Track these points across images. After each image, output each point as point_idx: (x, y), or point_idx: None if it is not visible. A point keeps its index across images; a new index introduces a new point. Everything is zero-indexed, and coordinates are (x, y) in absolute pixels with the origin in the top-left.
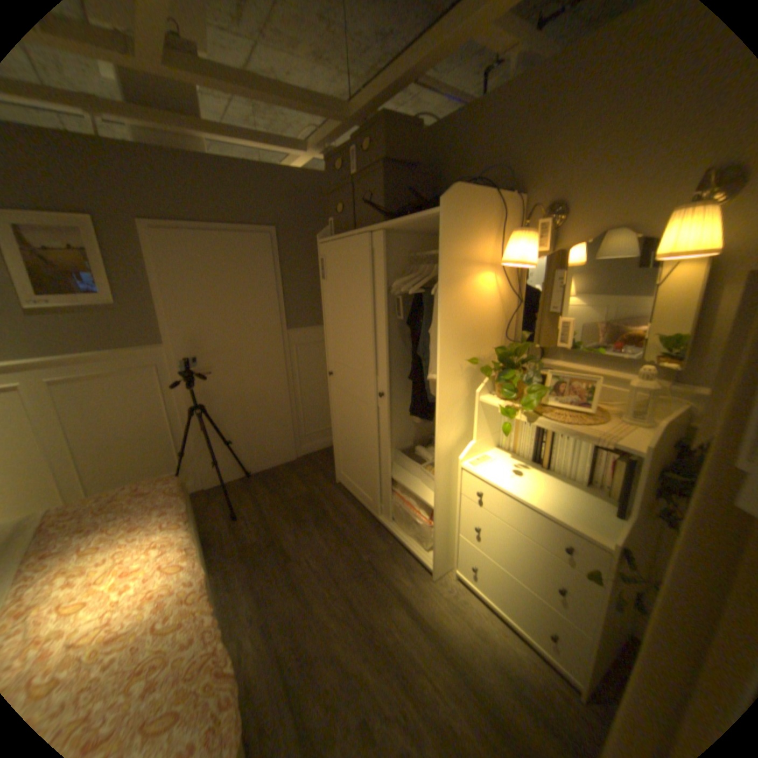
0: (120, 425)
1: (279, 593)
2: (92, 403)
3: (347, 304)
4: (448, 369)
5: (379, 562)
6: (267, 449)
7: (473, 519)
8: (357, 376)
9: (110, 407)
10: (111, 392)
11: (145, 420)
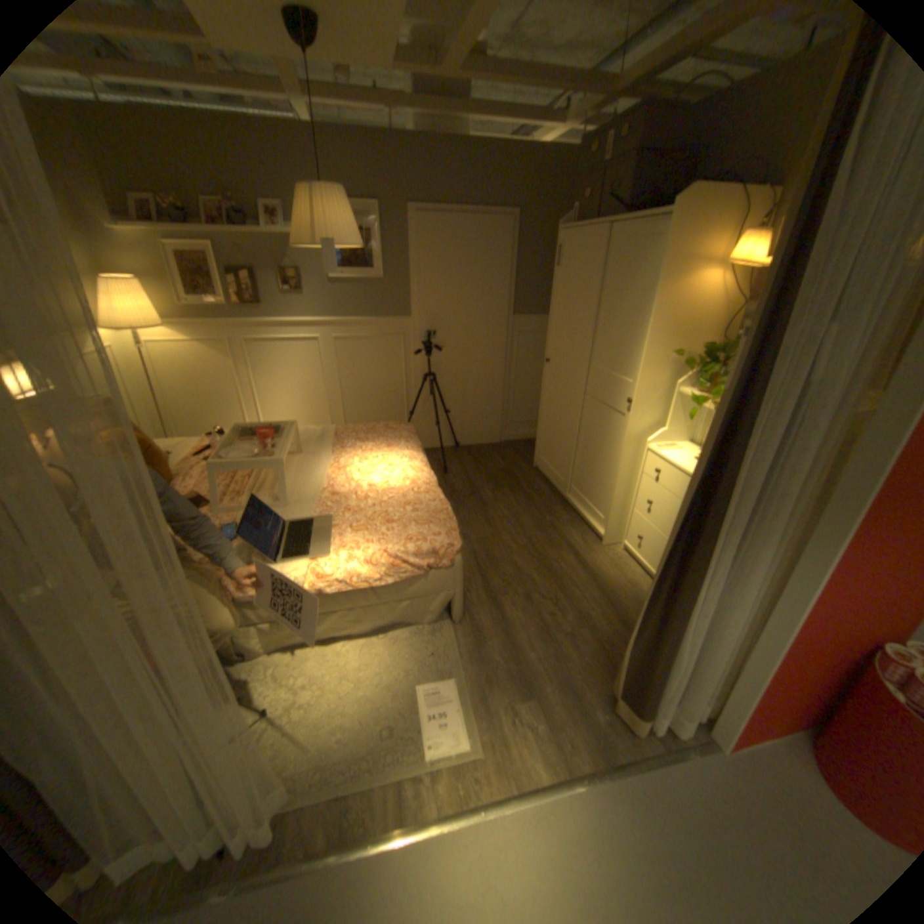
0: (373, 381)
1: (478, 522)
2: (358, 359)
3: (576, 293)
4: (654, 357)
5: (559, 525)
6: (476, 427)
7: (649, 494)
8: (572, 363)
9: (369, 365)
10: (371, 353)
11: (390, 380)
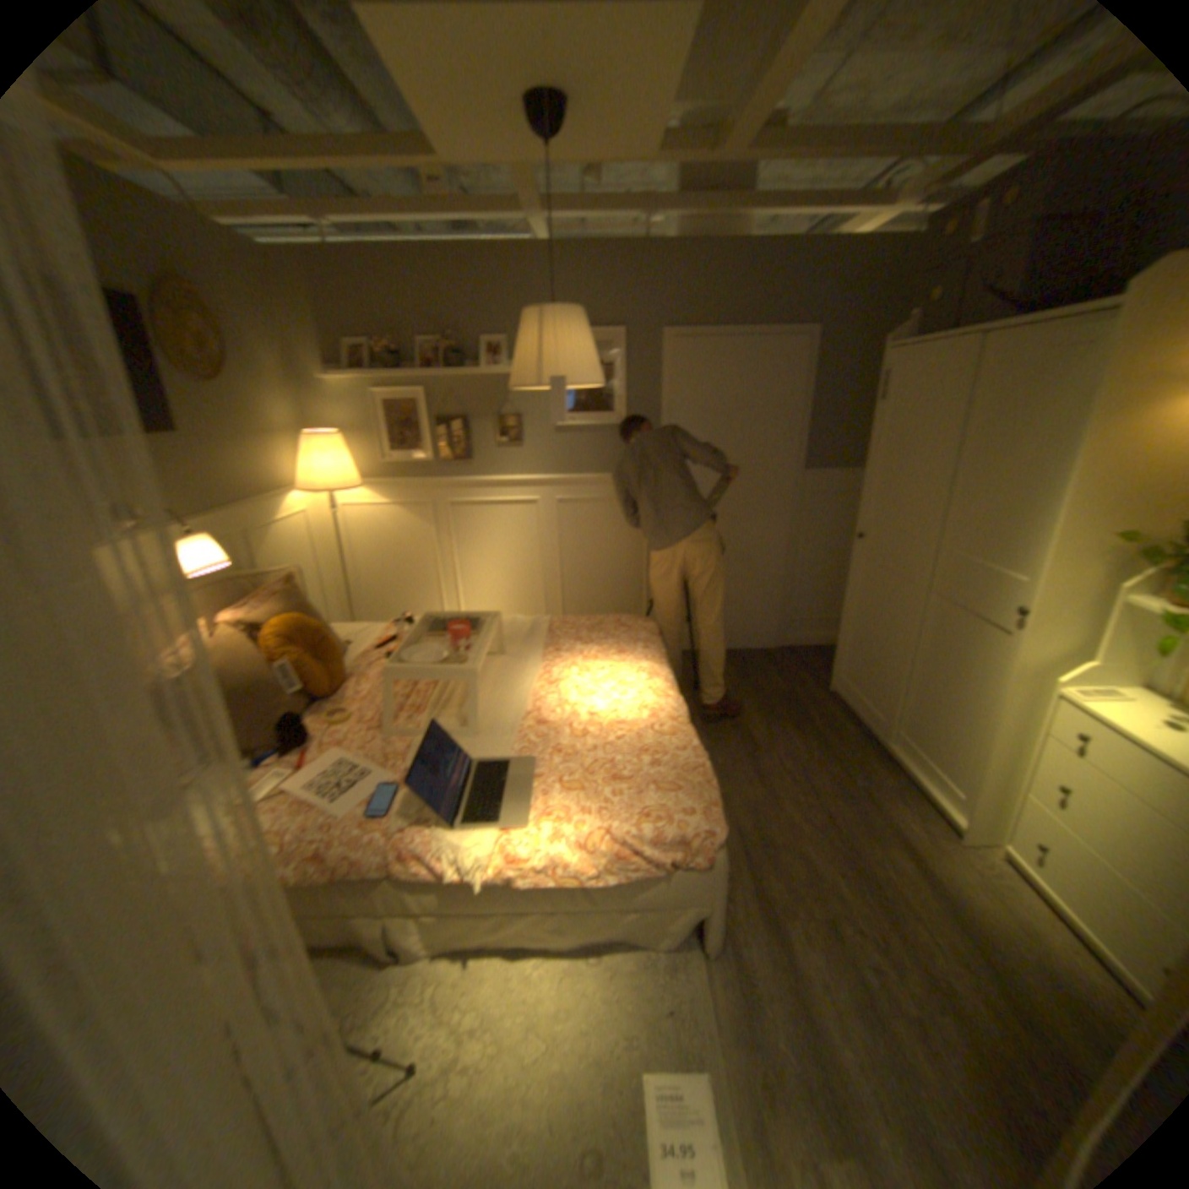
0: (601, 558)
1: (743, 777)
2: (584, 529)
3: (914, 439)
4: (1075, 543)
5: (880, 798)
6: (741, 625)
7: (1062, 777)
8: (905, 543)
9: (597, 536)
10: (601, 521)
11: (623, 557)
